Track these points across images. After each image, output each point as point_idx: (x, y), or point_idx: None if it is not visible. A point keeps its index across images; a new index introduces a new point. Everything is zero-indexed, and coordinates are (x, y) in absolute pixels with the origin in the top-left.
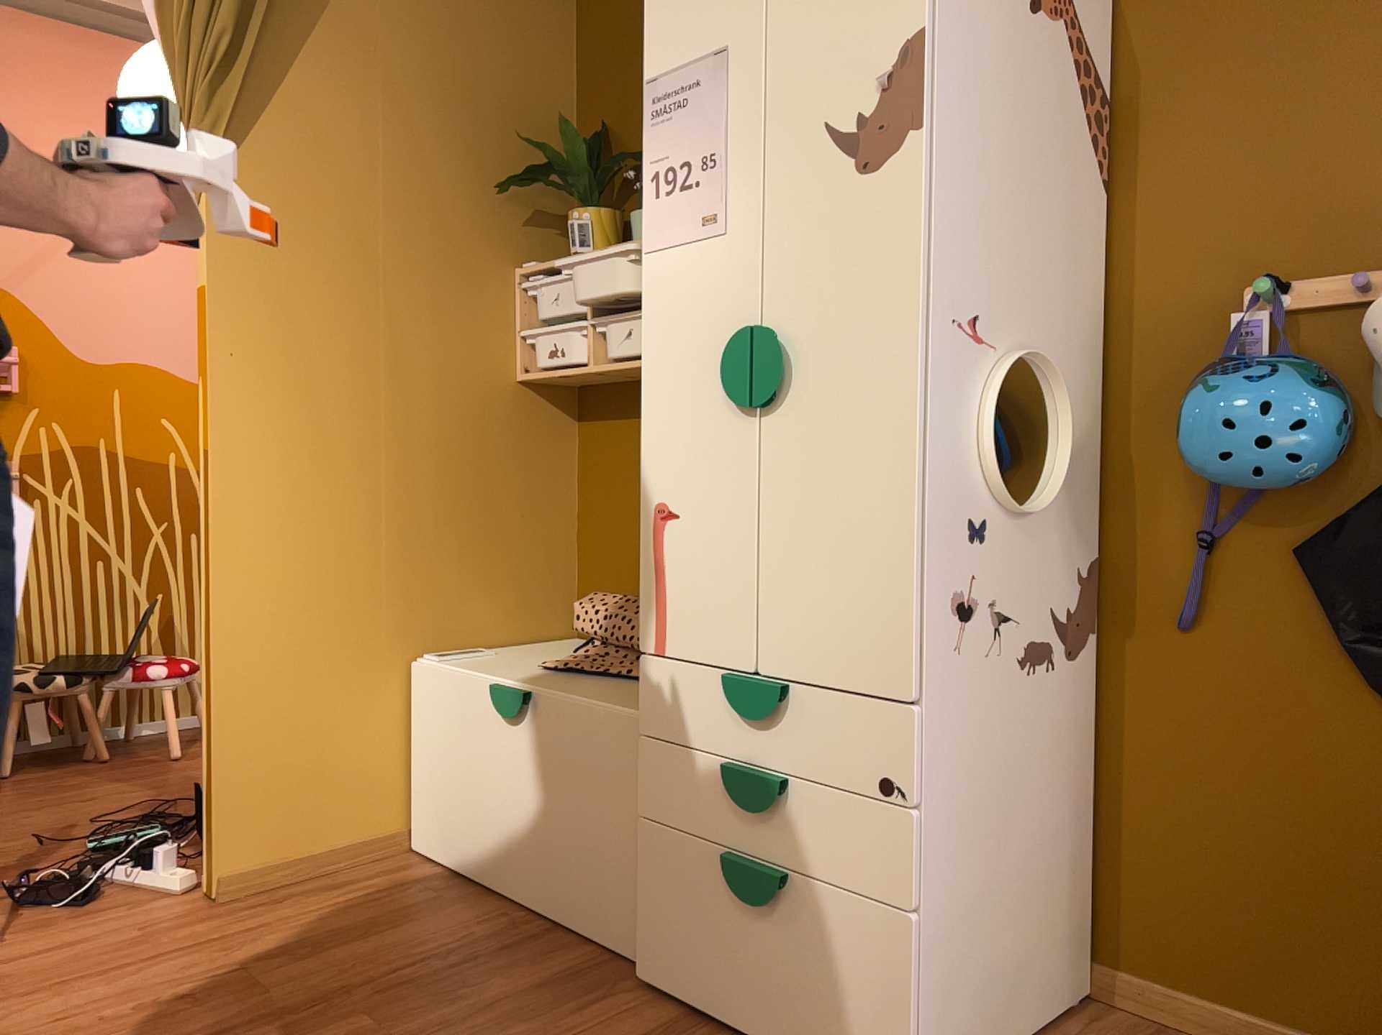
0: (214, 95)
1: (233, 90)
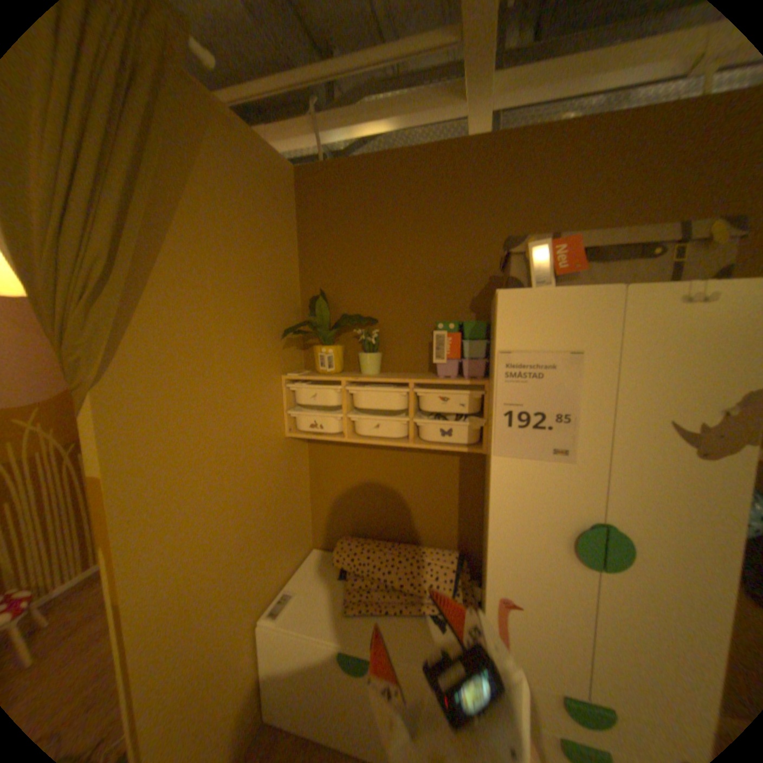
0: (84, 309)
1: (104, 303)
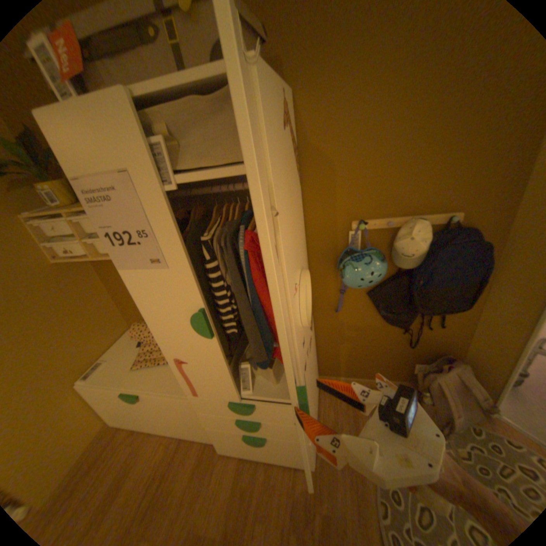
0: None
1: None
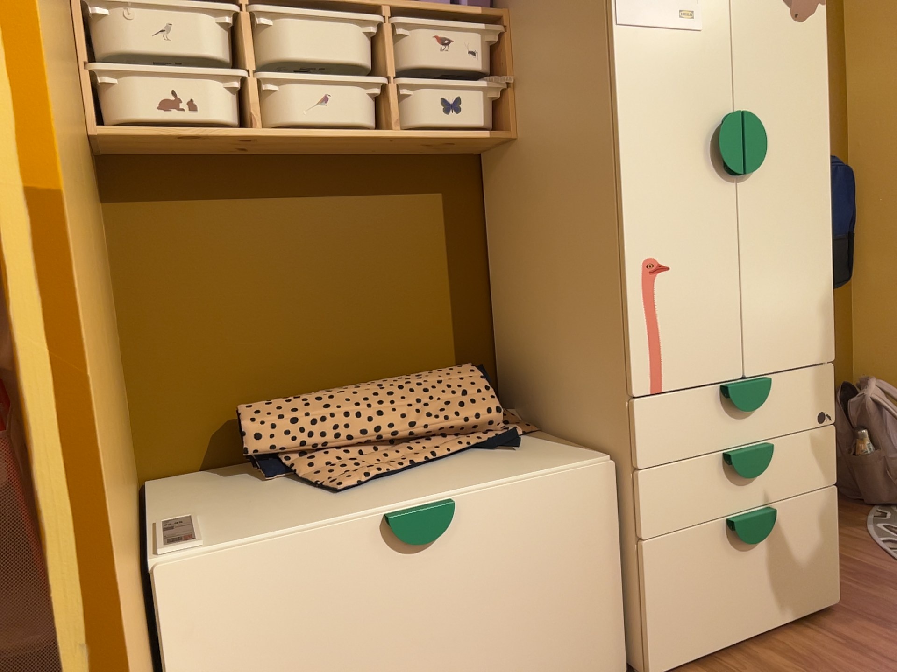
0: None
1: None
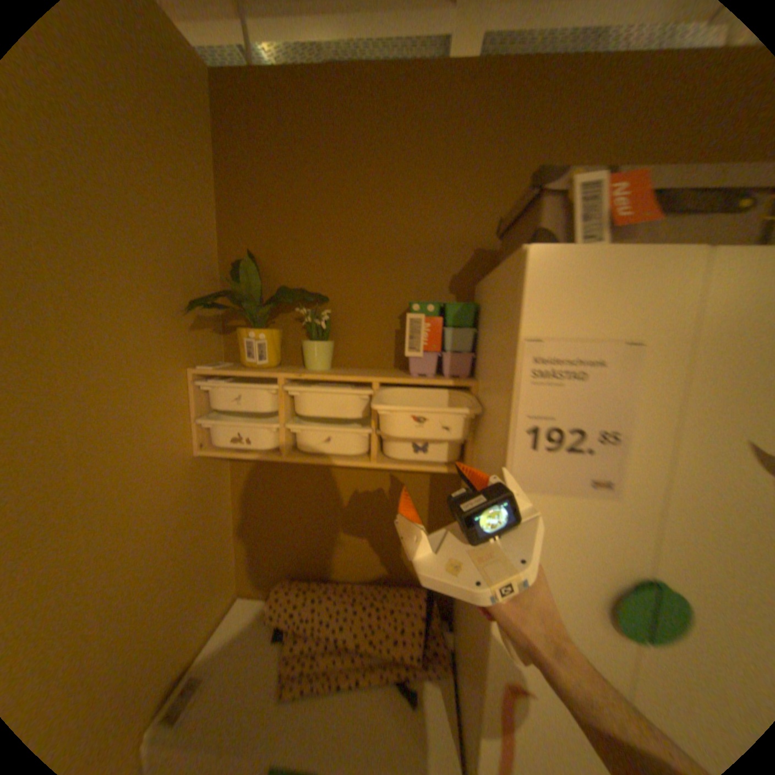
0: None
1: None
